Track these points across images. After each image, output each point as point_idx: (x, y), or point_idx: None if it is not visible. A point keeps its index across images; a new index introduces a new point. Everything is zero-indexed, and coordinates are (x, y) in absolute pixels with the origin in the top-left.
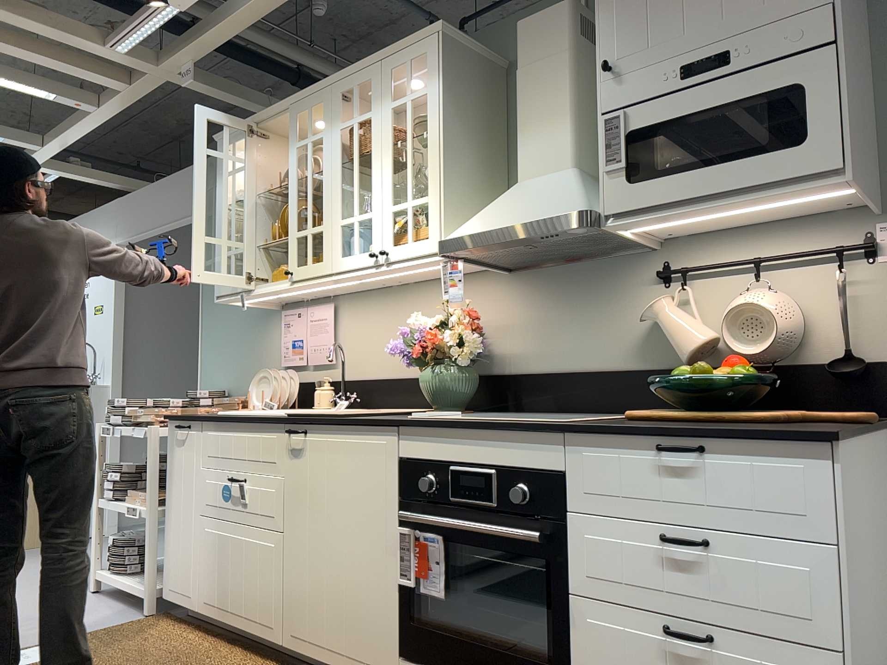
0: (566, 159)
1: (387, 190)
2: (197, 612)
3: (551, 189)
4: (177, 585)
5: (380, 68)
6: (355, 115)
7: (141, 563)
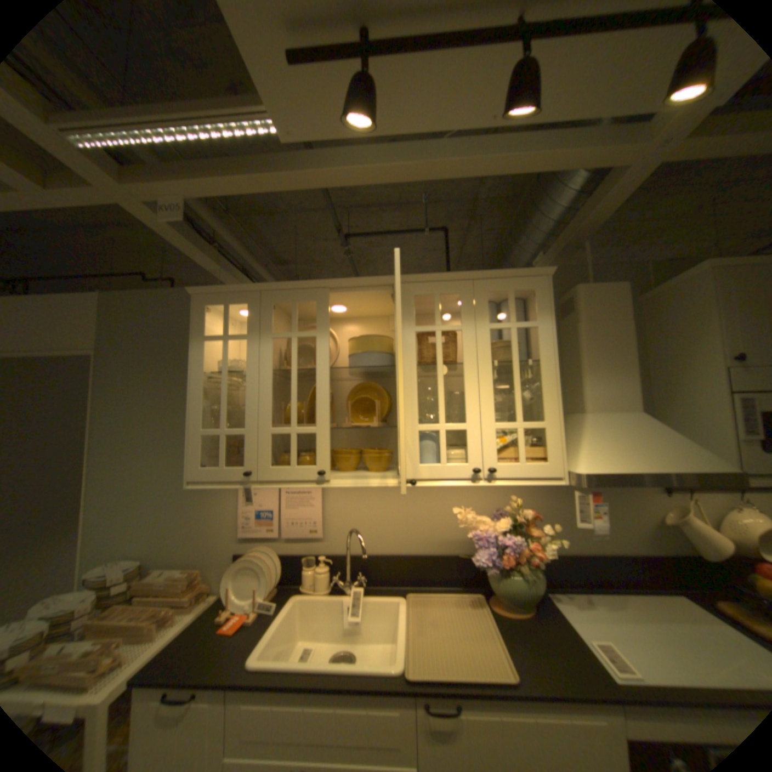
0: (638, 405)
1: (490, 407)
2: None
3: (657, 435)
4: None
5: (473, 285)
6: (439, 323)
7: None
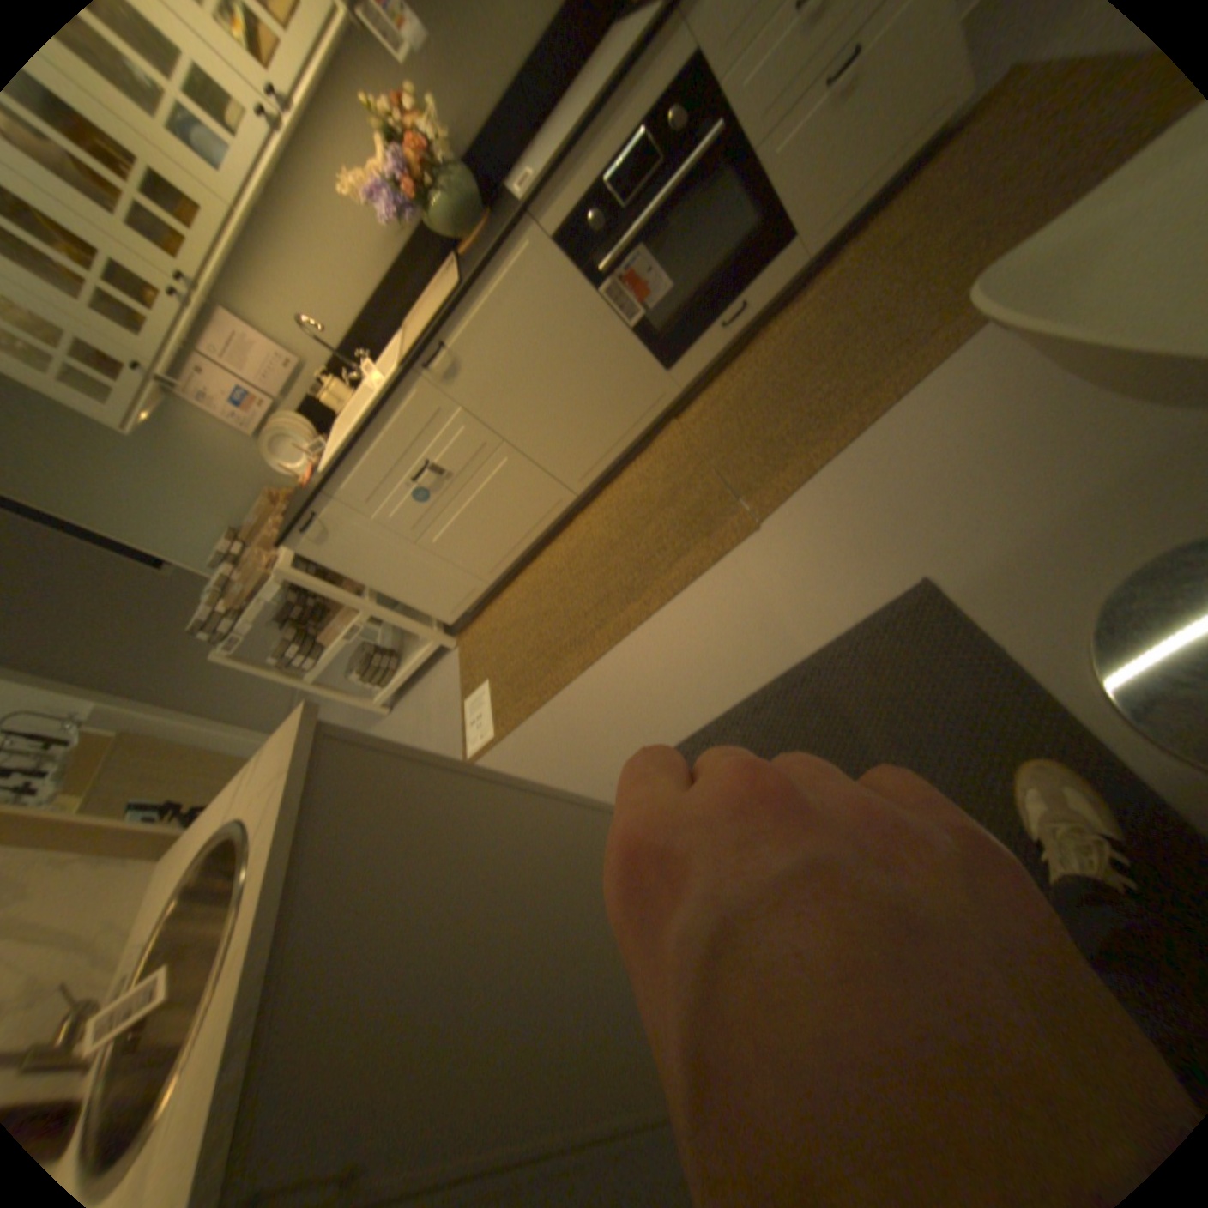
0: None
1: None
2: (492, 585)
3: None
4: (456, 602)
5: None
6: None
7: (393, 657)
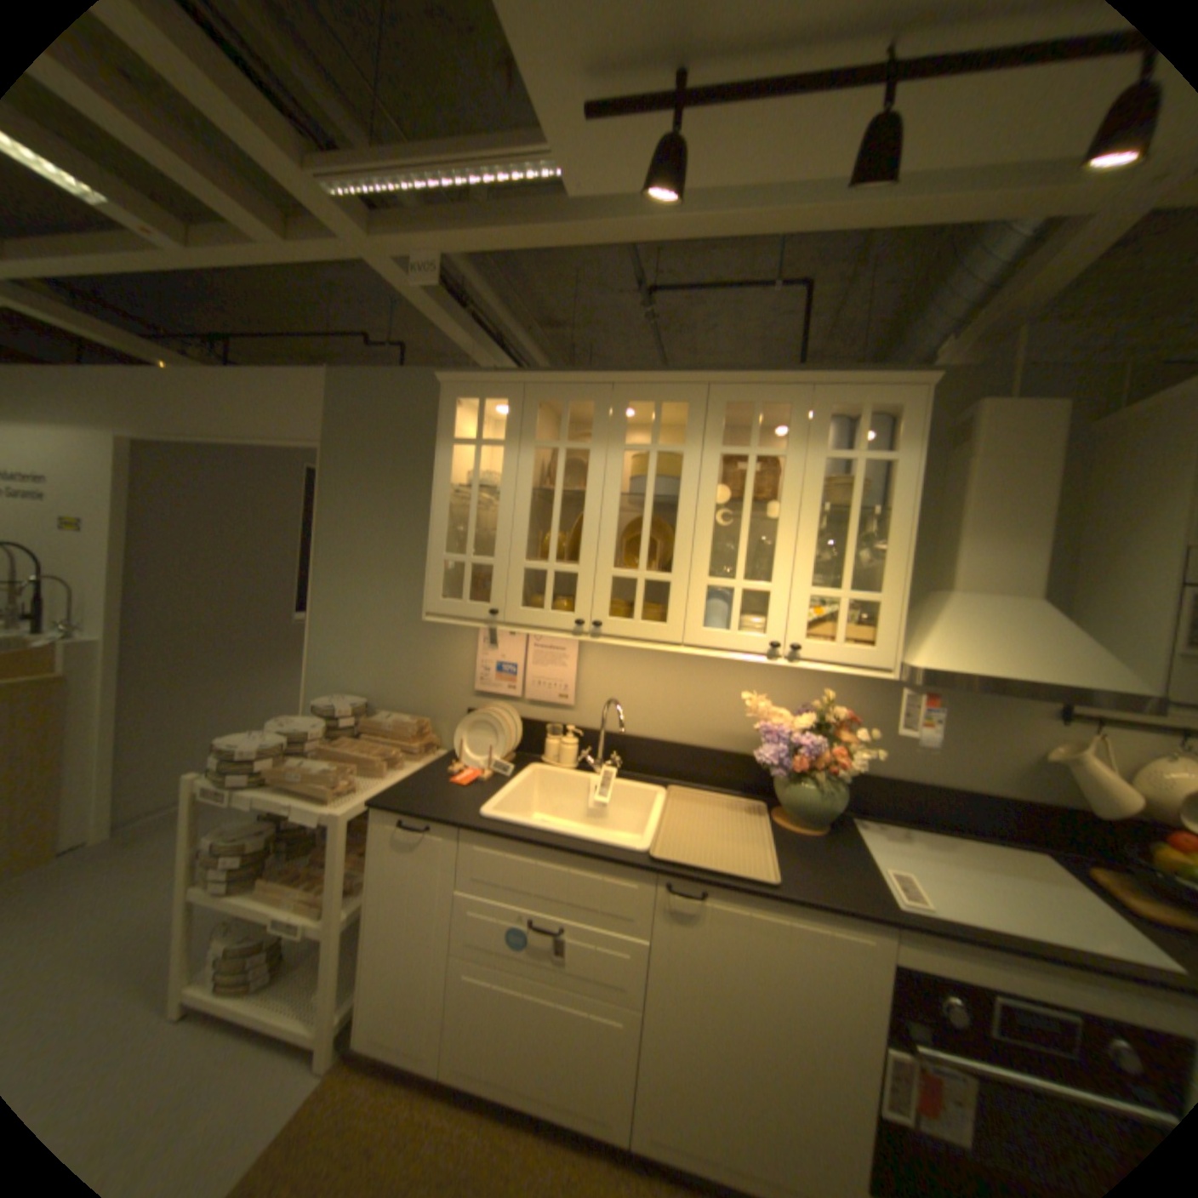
0: (1037, 588)
1: (807, 565)
2: (437, 1079)
3: (1051, 633)
4: (389, 1039)
5: (812, 392)
6: (755, 443)
7: (271, 970)
